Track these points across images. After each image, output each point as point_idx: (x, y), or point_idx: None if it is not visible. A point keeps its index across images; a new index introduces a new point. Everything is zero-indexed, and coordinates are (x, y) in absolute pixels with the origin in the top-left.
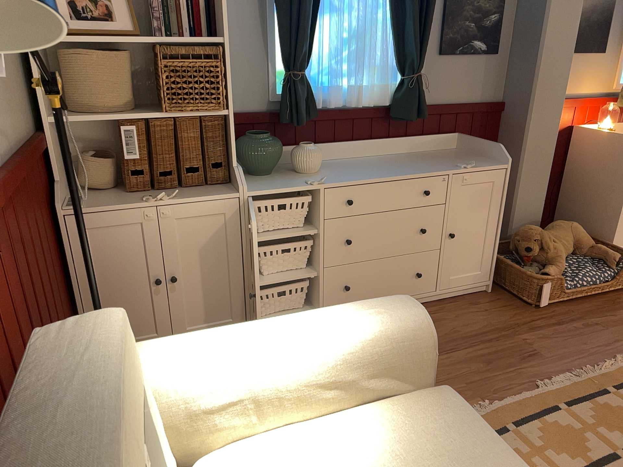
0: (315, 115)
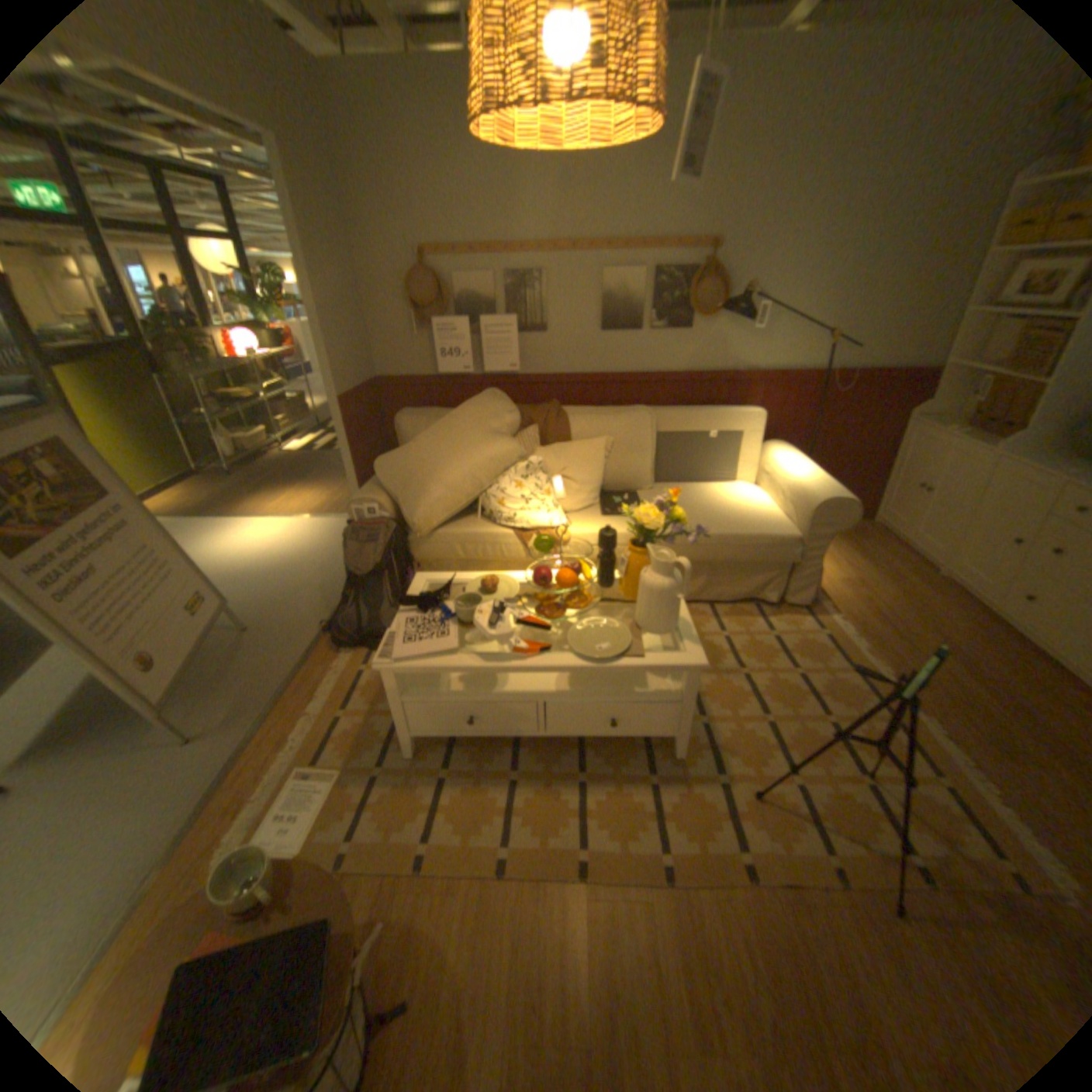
0: None
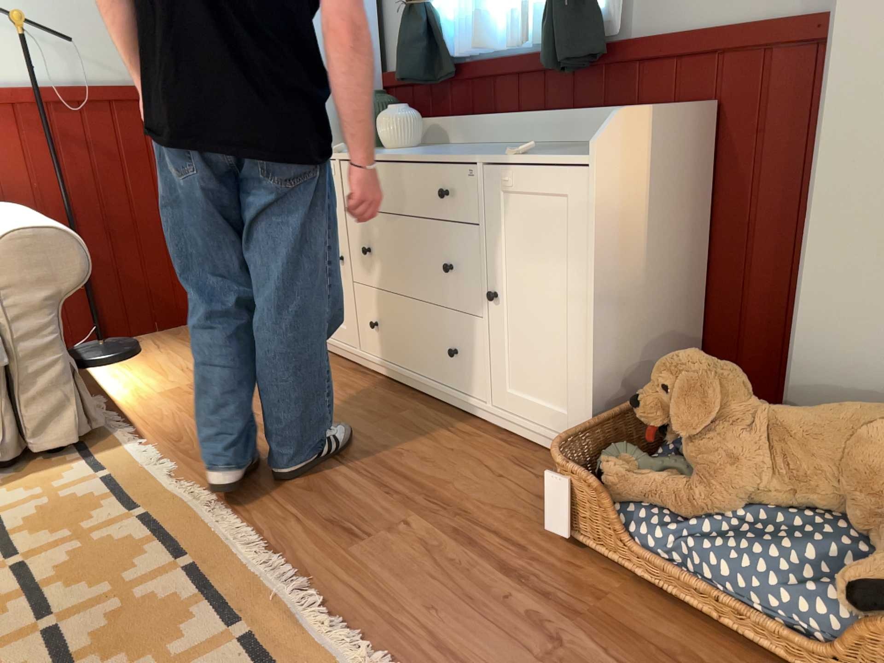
0: (450, 70)
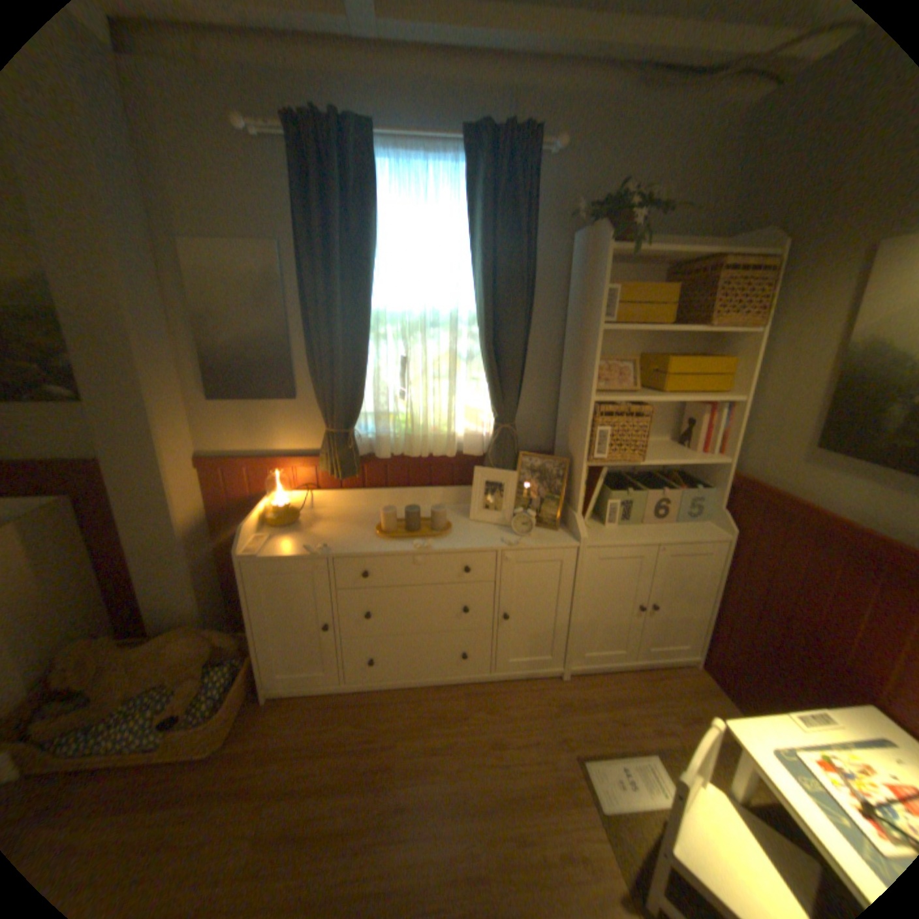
0: None
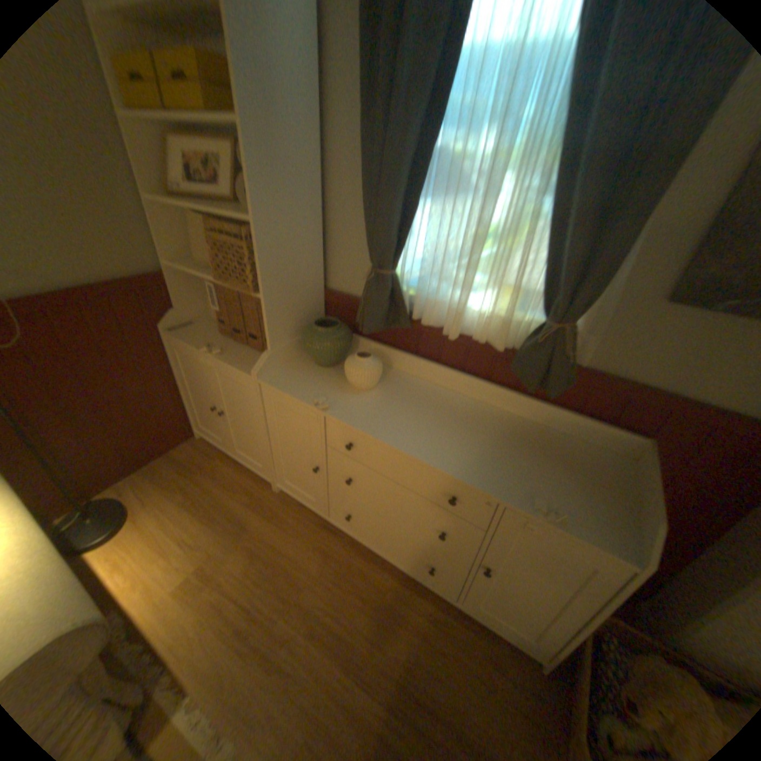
0: (408, 326)
